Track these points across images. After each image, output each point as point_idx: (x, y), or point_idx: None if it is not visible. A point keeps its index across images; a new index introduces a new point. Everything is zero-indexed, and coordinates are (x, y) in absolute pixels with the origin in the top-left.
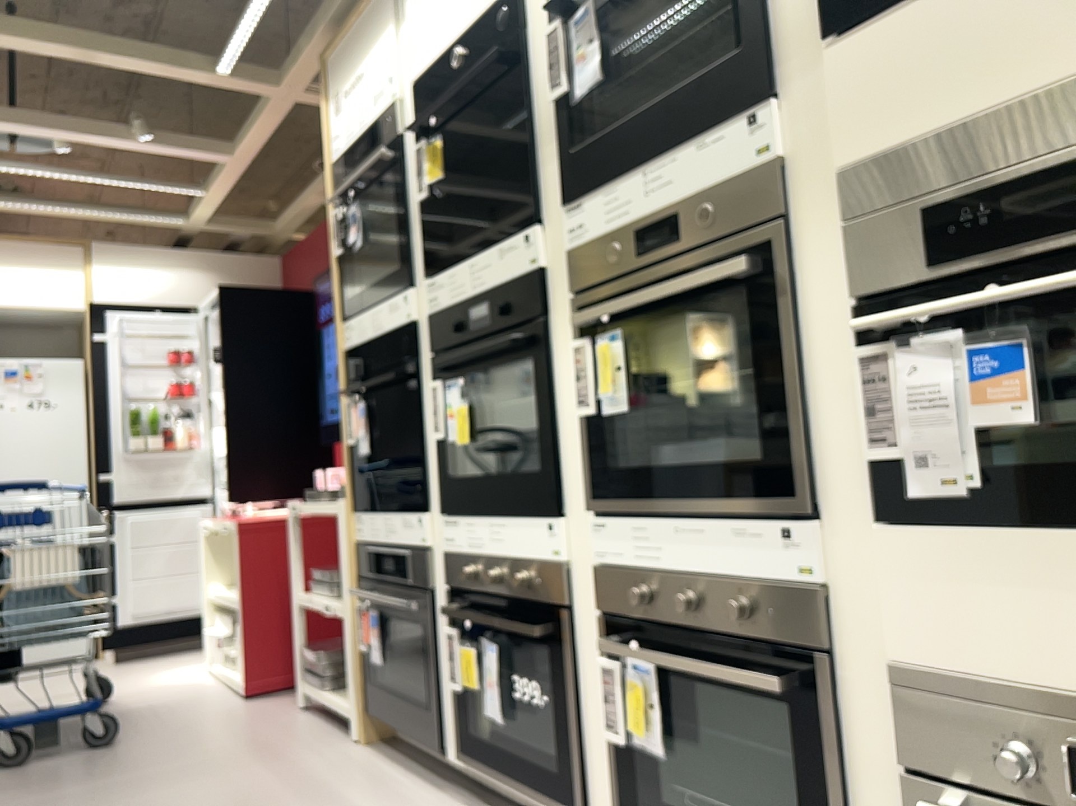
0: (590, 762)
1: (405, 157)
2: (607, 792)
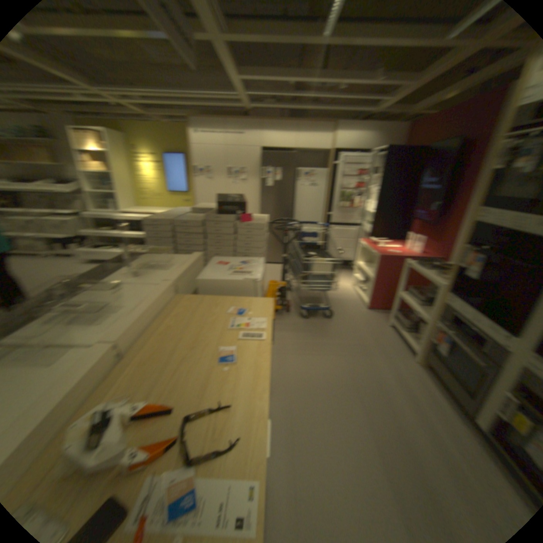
0: None
1: None
2: None
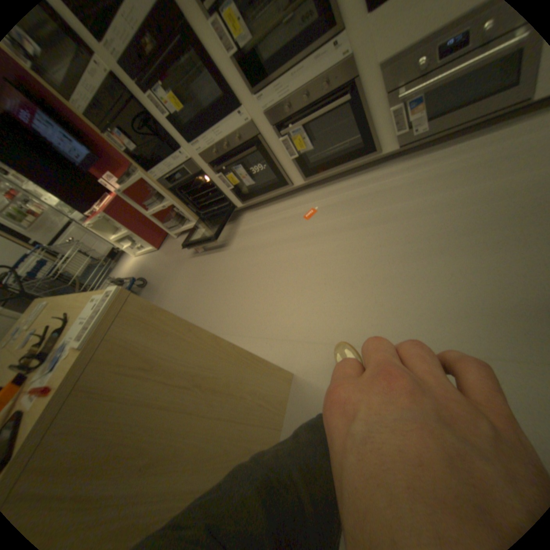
0: (286, 169)
1: None
2: (295, 172)
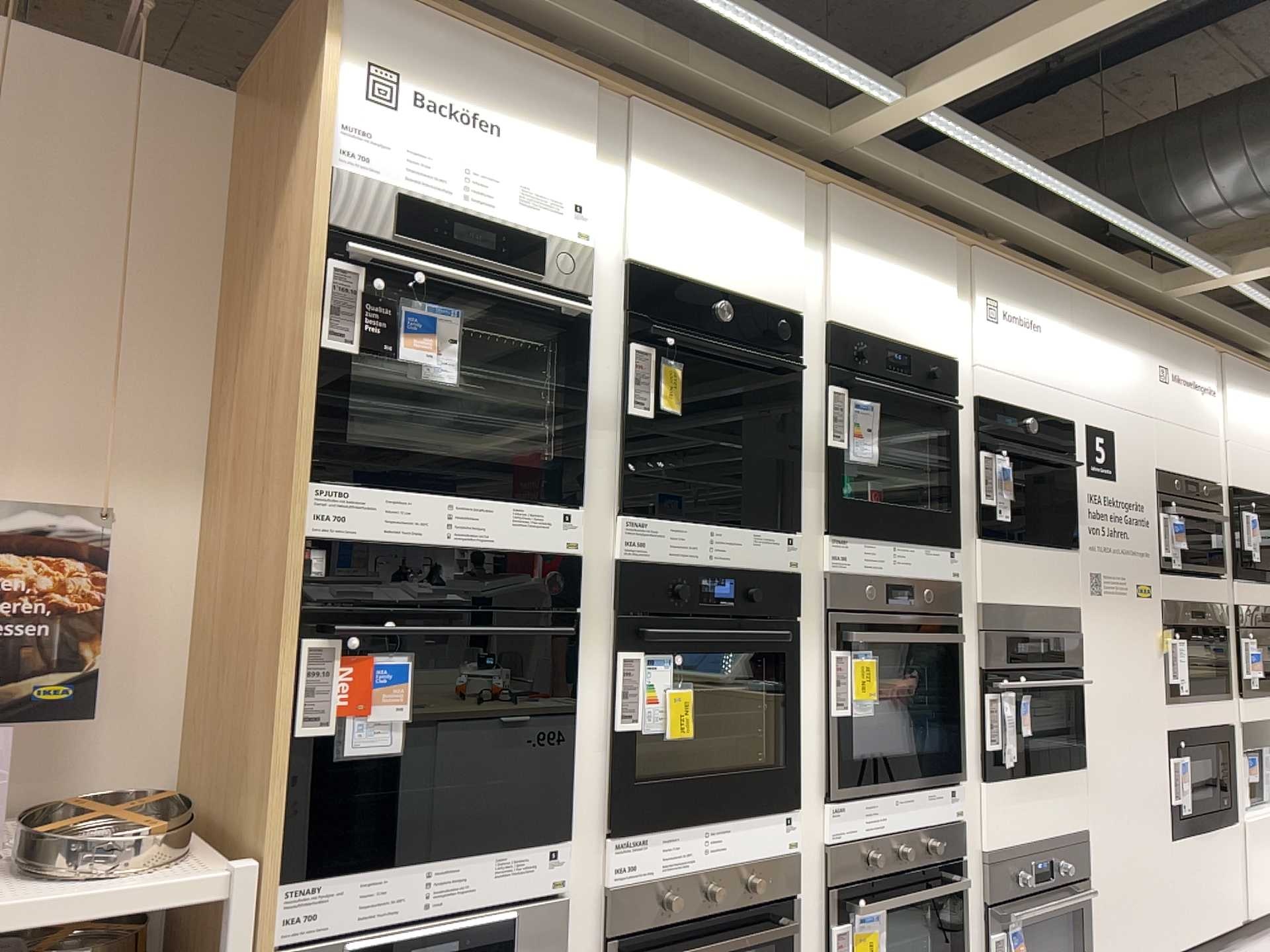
0: None
1: (593, 337)
2: None
